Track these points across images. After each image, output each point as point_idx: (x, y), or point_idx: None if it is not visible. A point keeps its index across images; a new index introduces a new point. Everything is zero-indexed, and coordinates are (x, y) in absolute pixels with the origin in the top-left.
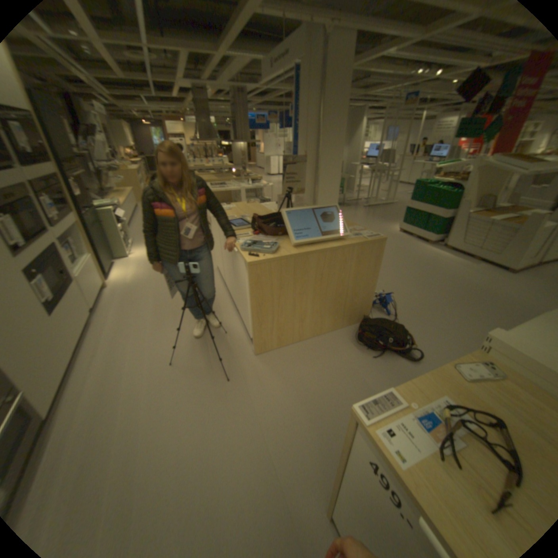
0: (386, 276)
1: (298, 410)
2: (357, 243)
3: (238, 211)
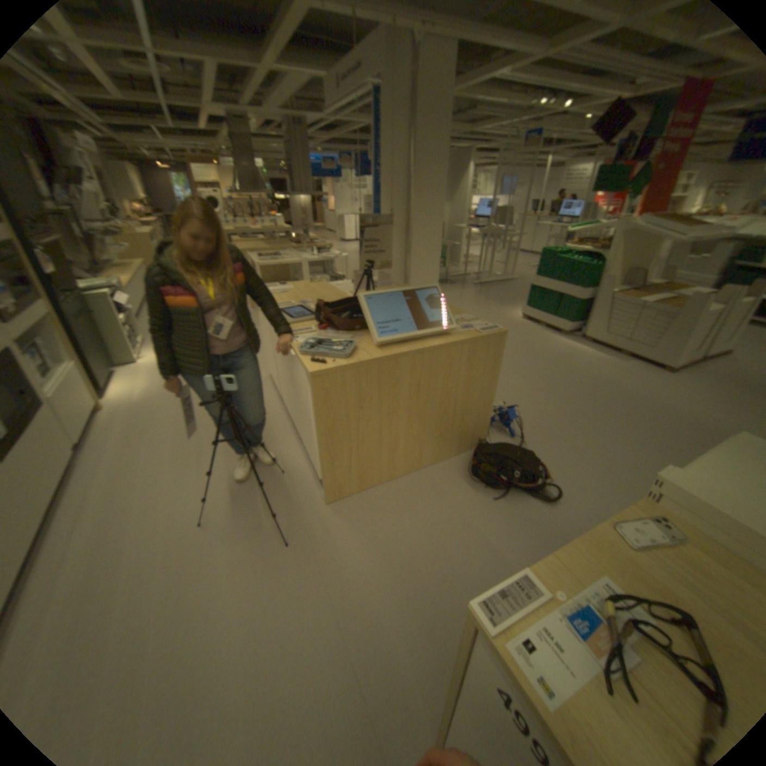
0: (507, 380)
1: (390, 584)
2: (468, 339)
3: (298, 294)
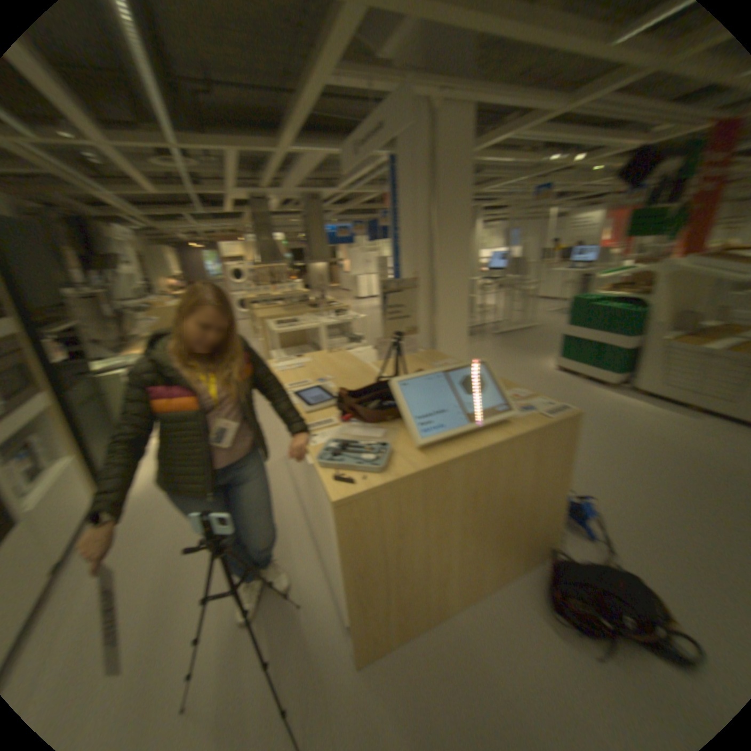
0: None
1: None
2: (530, 426)
3: (311, 366)
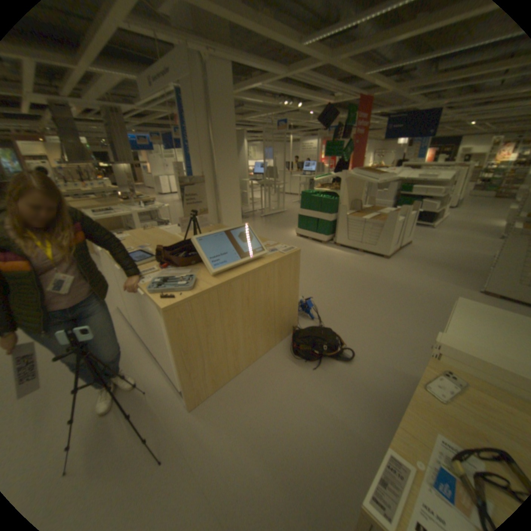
0: None
1: (255, 467)
2: (275, 259)
3: (134, 240)
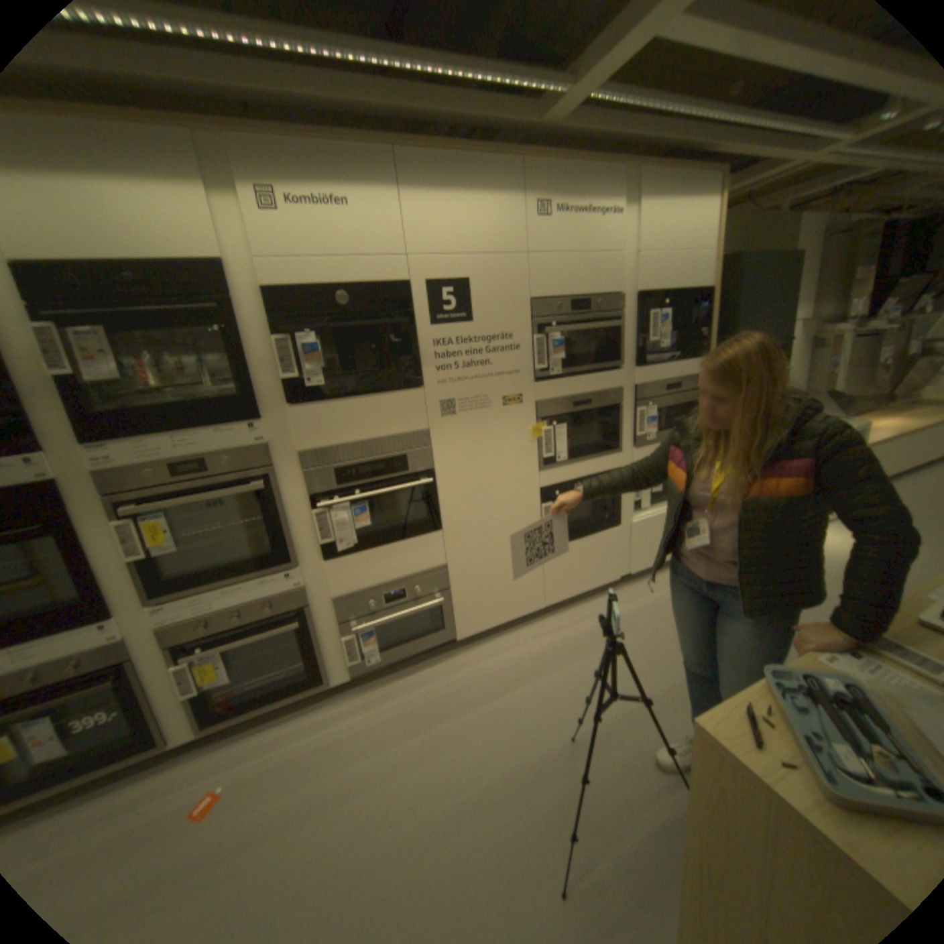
0: None
1: None
2: None
3: None
